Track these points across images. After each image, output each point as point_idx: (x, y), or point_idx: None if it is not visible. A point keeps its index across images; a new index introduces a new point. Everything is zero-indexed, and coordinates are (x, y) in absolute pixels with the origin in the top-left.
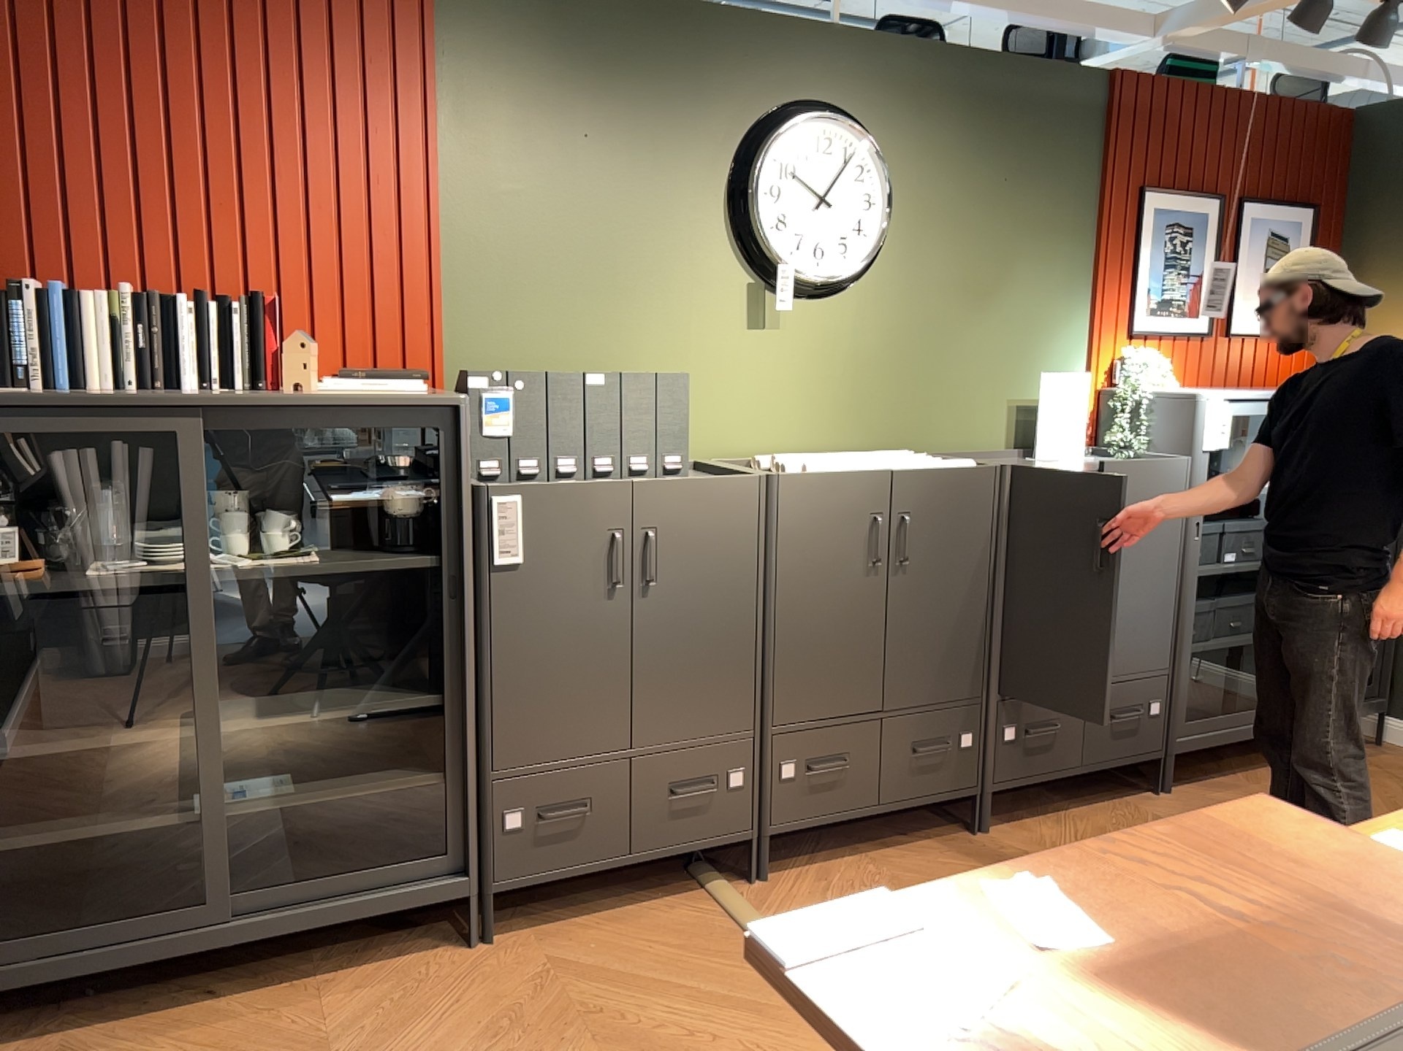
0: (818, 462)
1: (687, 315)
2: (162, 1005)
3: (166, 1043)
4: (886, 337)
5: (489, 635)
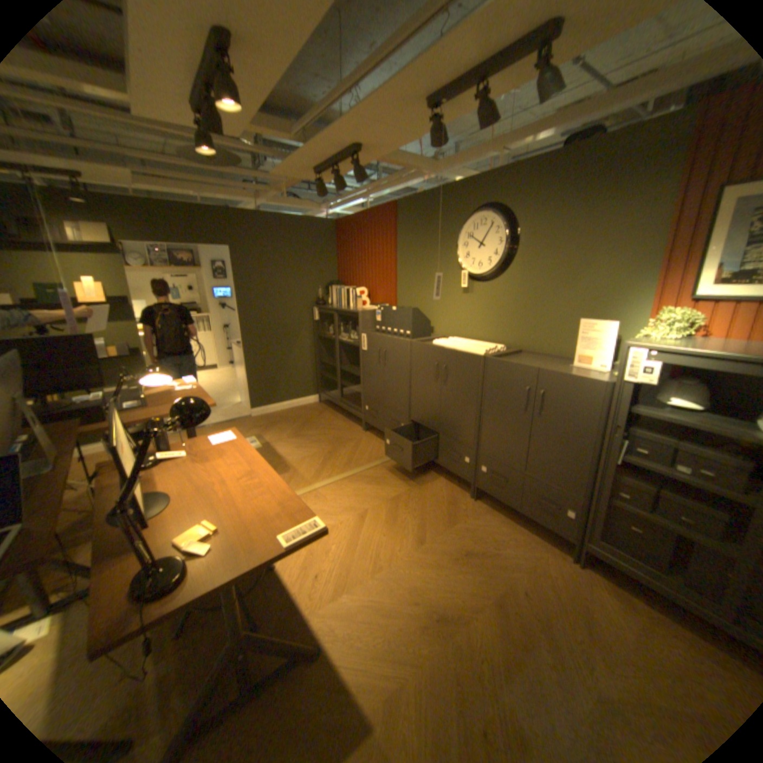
0: (442, 342)
1: (445, 289)
2: (338, 412)
3: (328, 415)
4: (513, 297)
5: (363, 365)
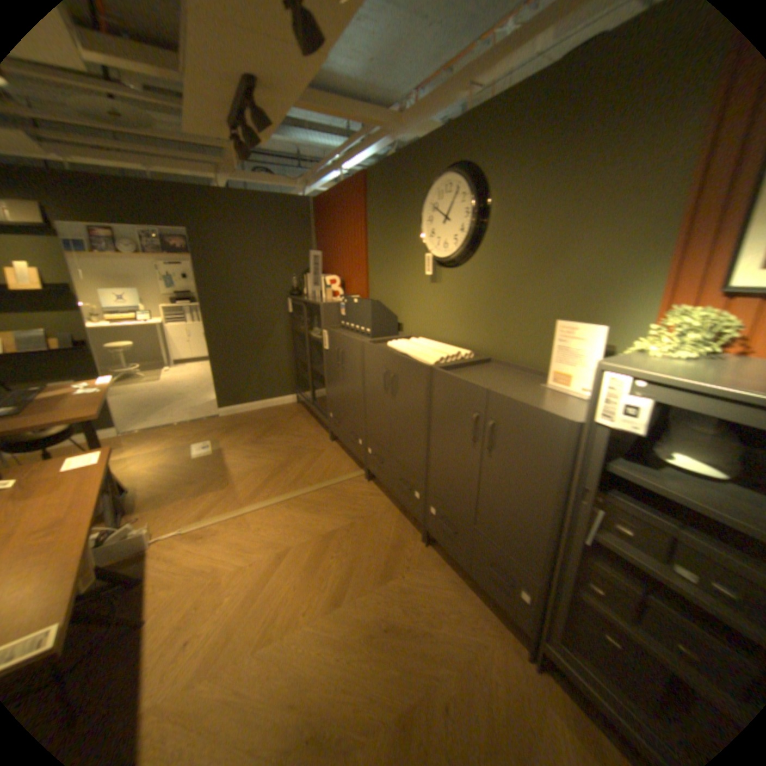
0: (397, 343)
1: (412, 278)
2: (312, 415)
3: (300, 418)
4: (483, 288)
5: (326, 366)
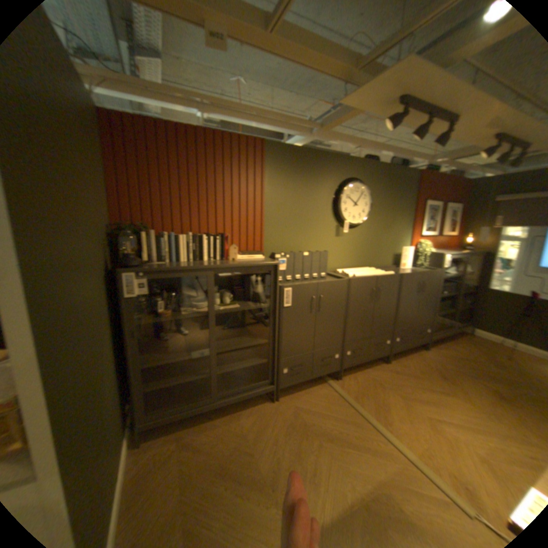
0: (356, 273)
1: (321, 234)
2: (199, 424)
3: (204, 437)
4: (366, 238)
5: (282, 324)
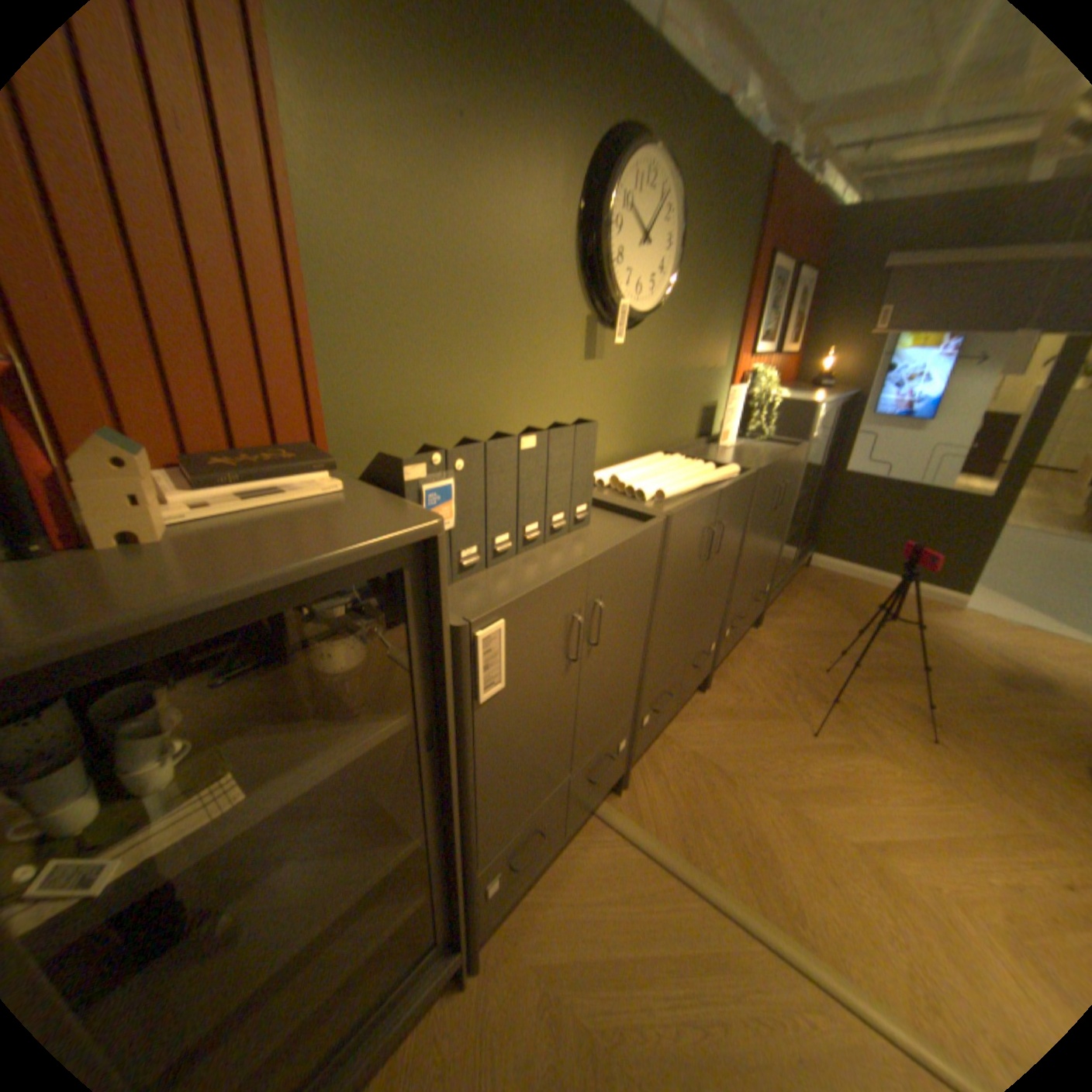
0: (661, 484)
1: (545, 348)
2: None
3: None
4: (656, 362)
5: (476, 765)
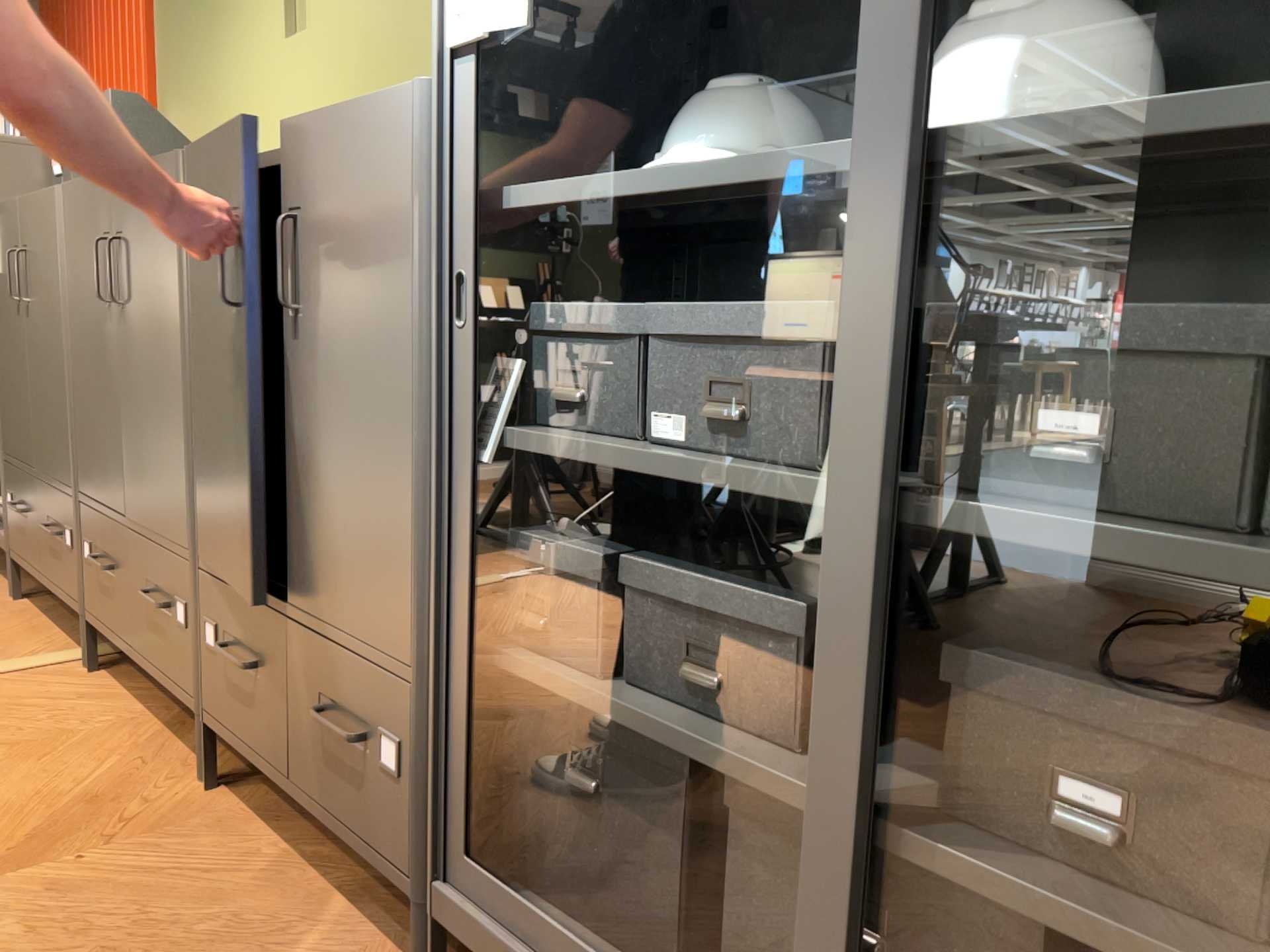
0: None
1: (251, 43)
2: None
3: None
4: (389, 4)
5: None
